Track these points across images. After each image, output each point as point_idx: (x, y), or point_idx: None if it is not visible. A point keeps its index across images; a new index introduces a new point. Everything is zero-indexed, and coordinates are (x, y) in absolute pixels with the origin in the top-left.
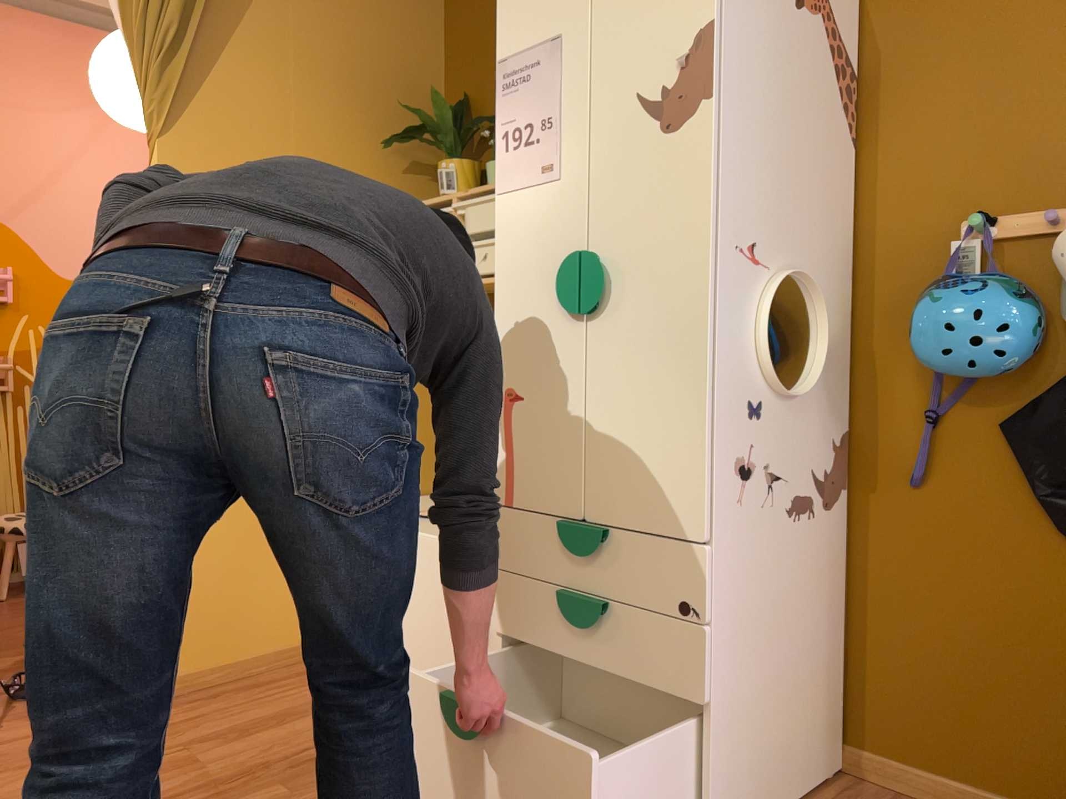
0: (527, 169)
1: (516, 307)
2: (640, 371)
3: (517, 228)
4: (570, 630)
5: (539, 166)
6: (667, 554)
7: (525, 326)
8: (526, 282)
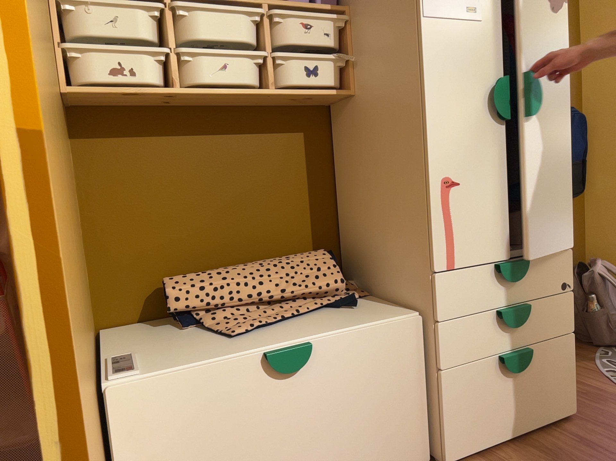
0: (453, 5)
1: (450, 114)
2: (538, 157)
3: (446, 50)
4: (503, 333)
5: (464, 6)
6: (555, 260)
7: (459, 129)
8: (457, 94)
